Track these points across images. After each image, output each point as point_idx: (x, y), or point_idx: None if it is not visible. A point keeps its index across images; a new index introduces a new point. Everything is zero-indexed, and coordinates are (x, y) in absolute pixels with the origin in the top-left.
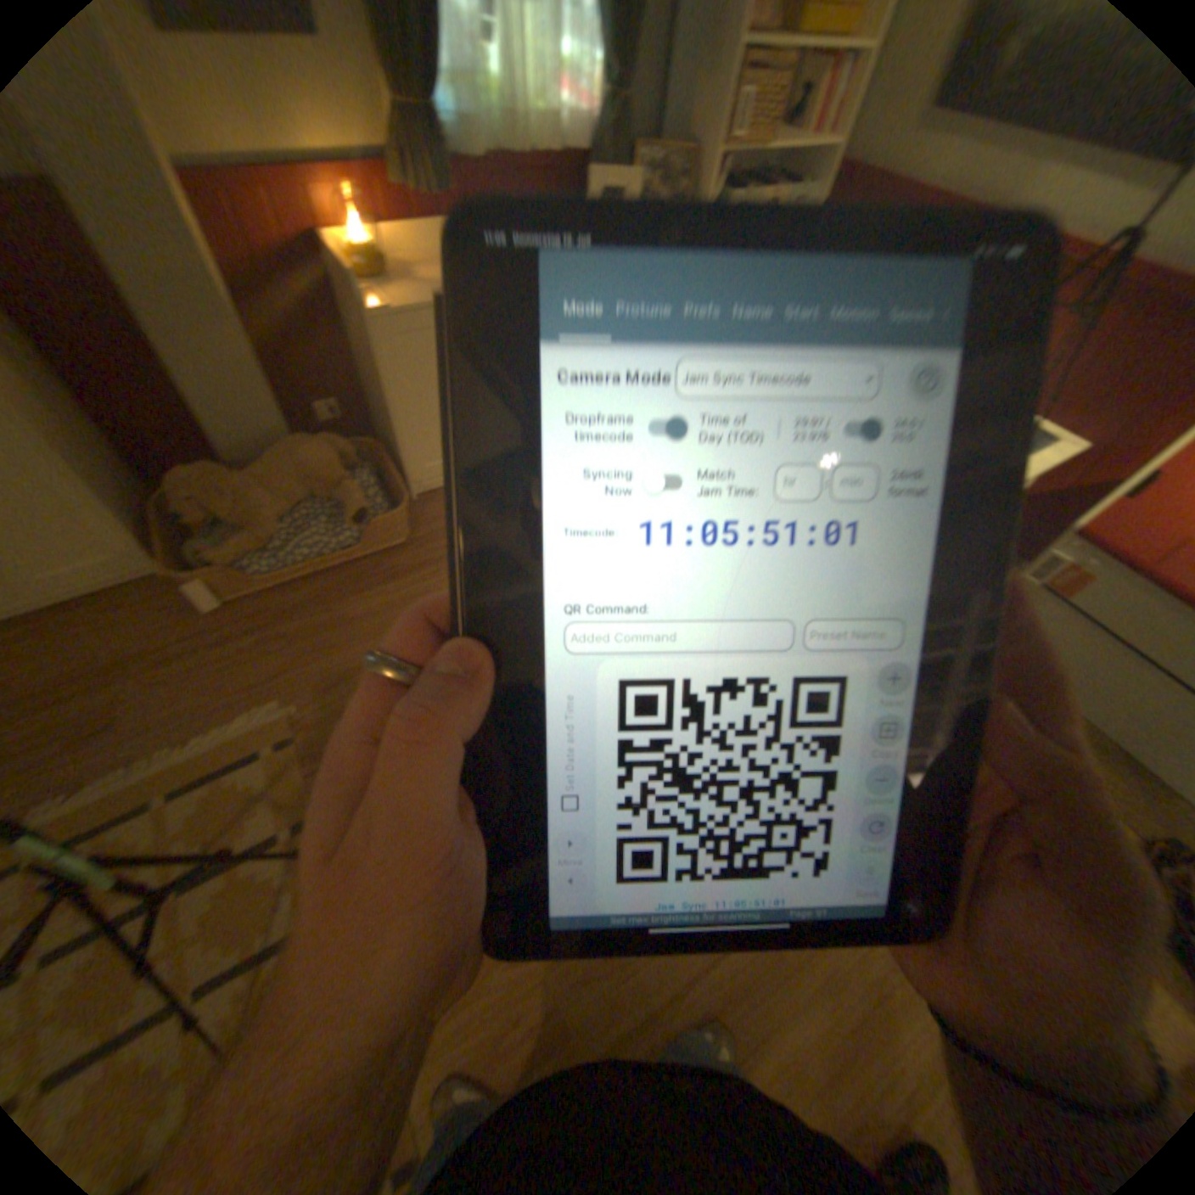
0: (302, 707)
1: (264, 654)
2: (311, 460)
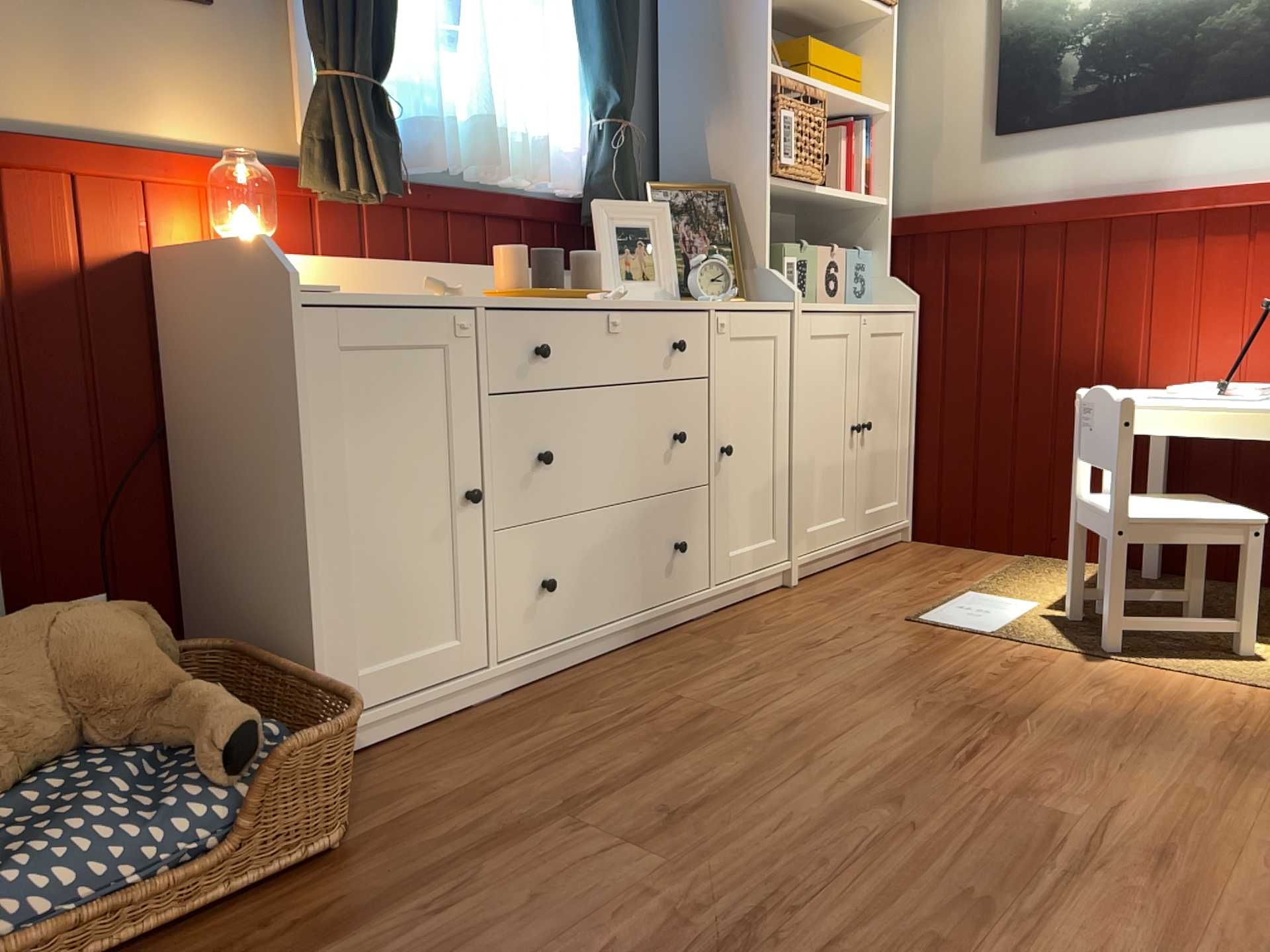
0: None
1: None
2: (91, 638)
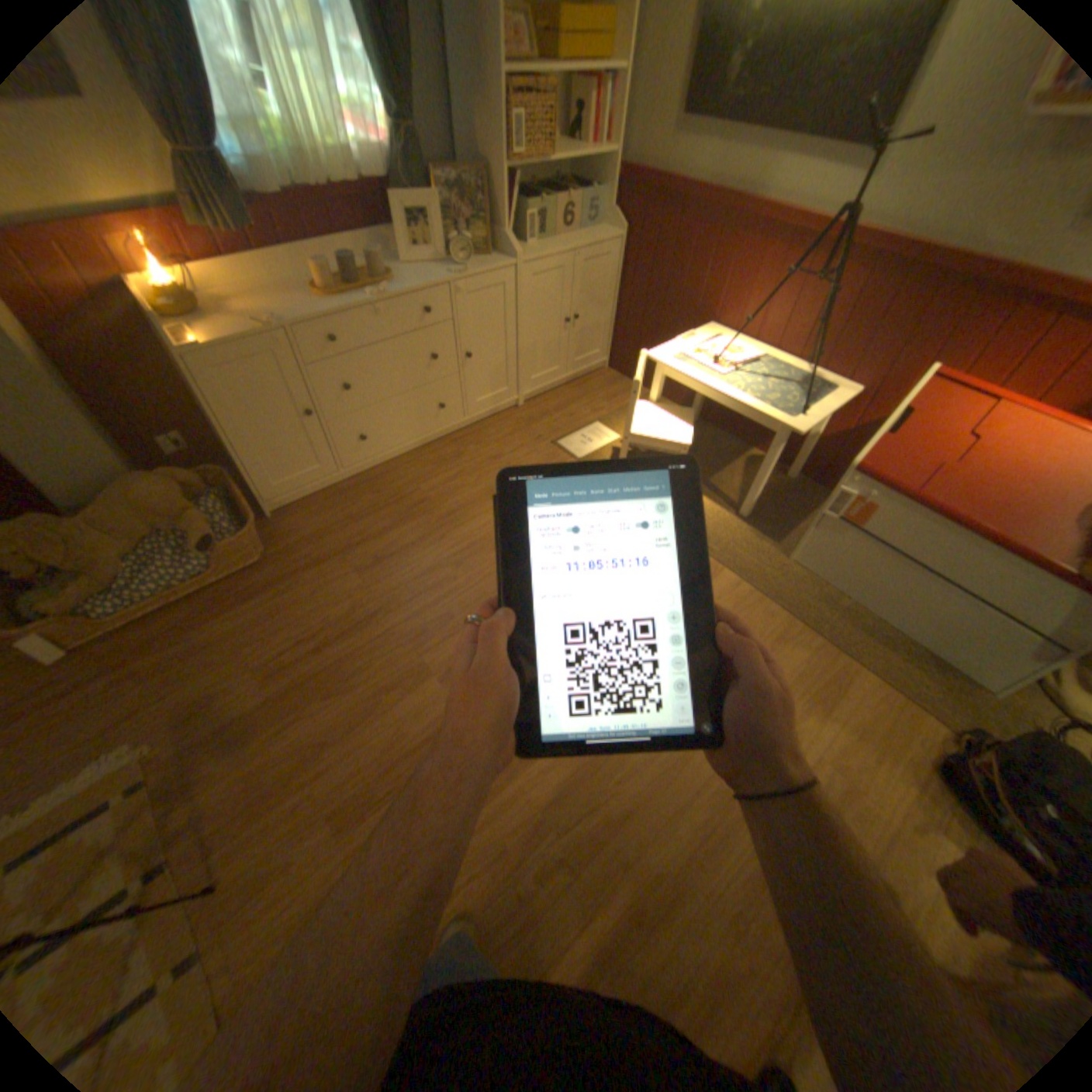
0: (153, 746)
1: (112, 697)
2: (145, 496)
